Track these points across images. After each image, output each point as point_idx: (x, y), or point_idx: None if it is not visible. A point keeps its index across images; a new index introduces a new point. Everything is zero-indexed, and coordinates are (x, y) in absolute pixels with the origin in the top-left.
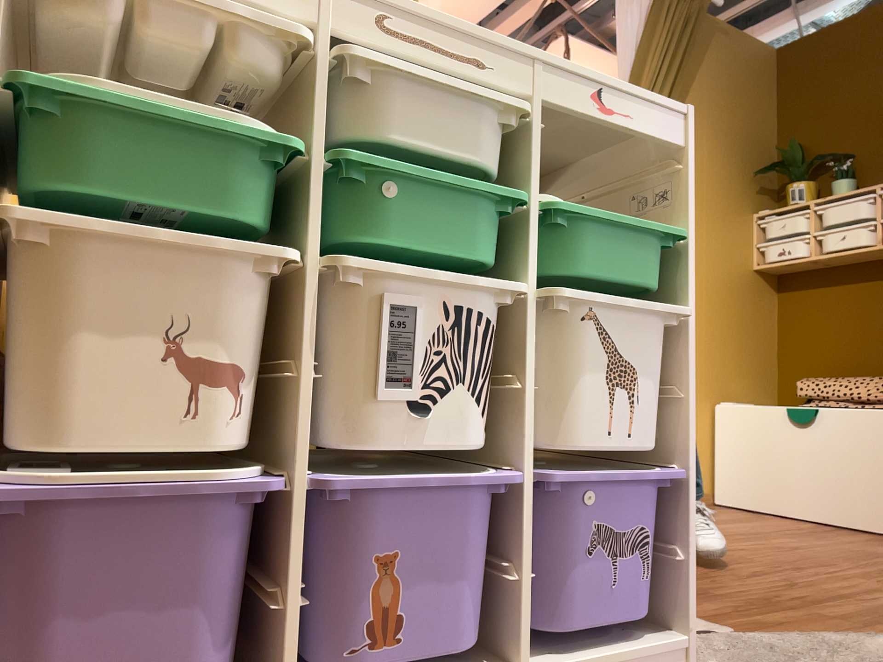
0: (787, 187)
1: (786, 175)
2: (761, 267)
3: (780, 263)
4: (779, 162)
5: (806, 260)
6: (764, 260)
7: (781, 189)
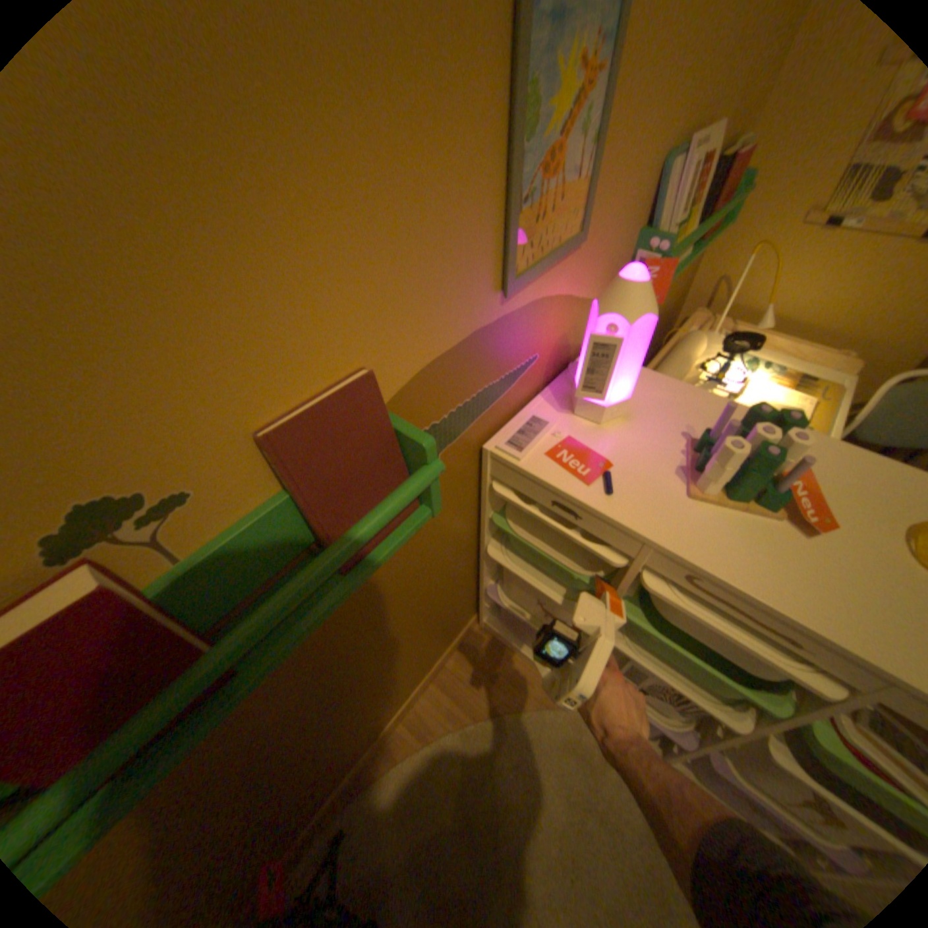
0: None
1: None
2: None
3: None
4: None
5: None
6: None
7: None
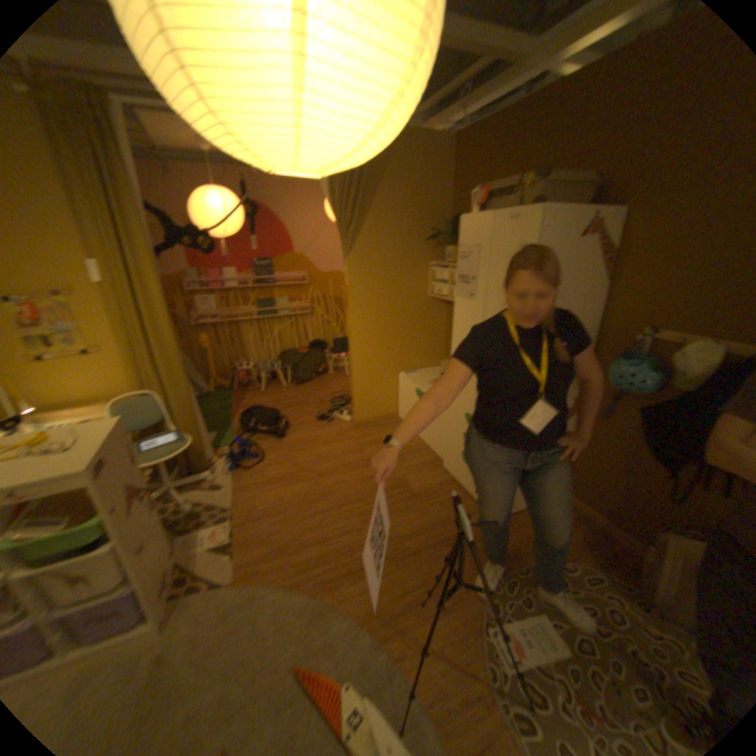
0: (447, 248)
1: (448, 240)
2: (433, 297)
3: (439, 298)
4: (447, 228)
5: (448, 300)
6: (435, 292)
7: (445, 248)
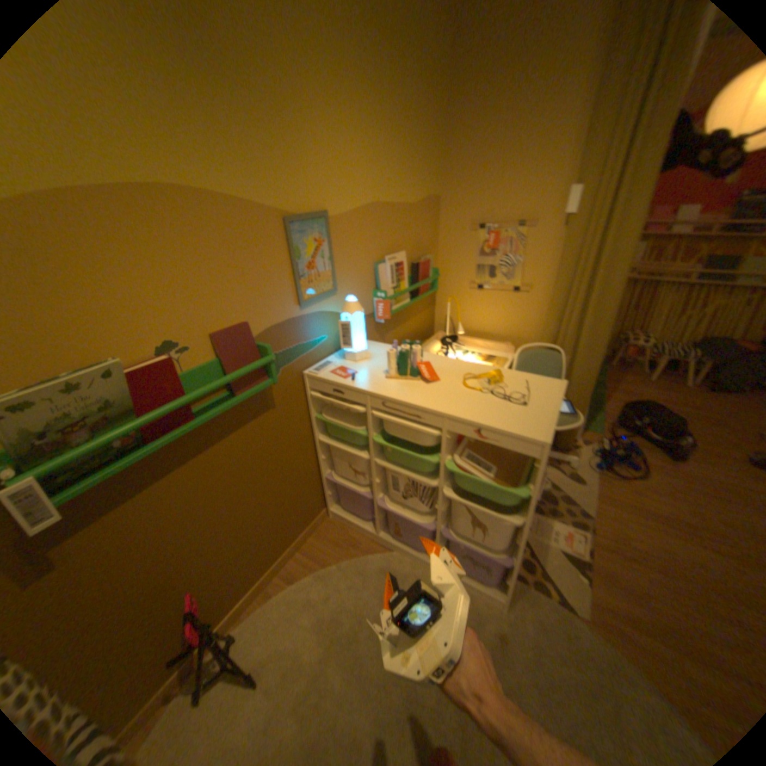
0: None
1: None
2: None
3: None
4: None
5: None
6: None
7: None
